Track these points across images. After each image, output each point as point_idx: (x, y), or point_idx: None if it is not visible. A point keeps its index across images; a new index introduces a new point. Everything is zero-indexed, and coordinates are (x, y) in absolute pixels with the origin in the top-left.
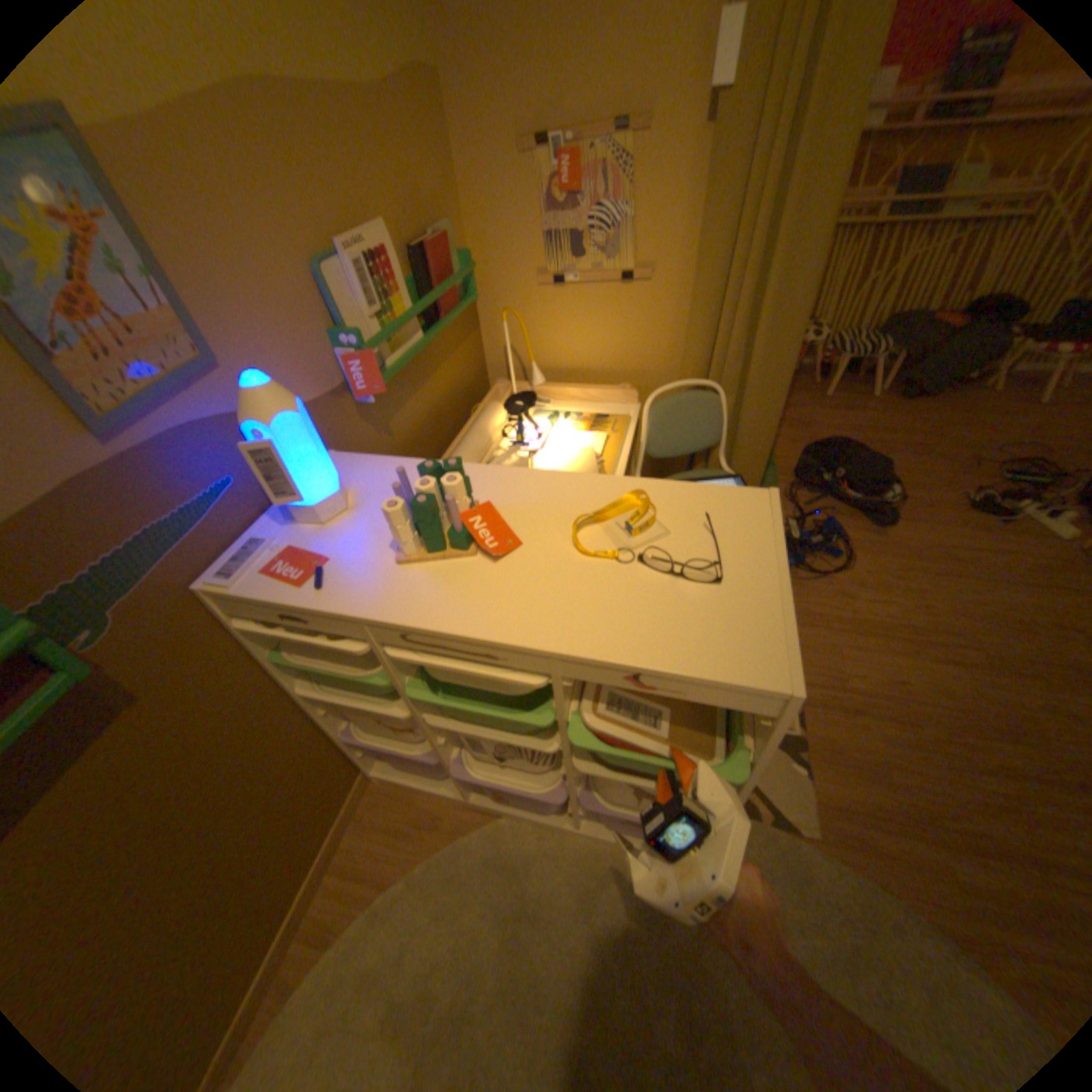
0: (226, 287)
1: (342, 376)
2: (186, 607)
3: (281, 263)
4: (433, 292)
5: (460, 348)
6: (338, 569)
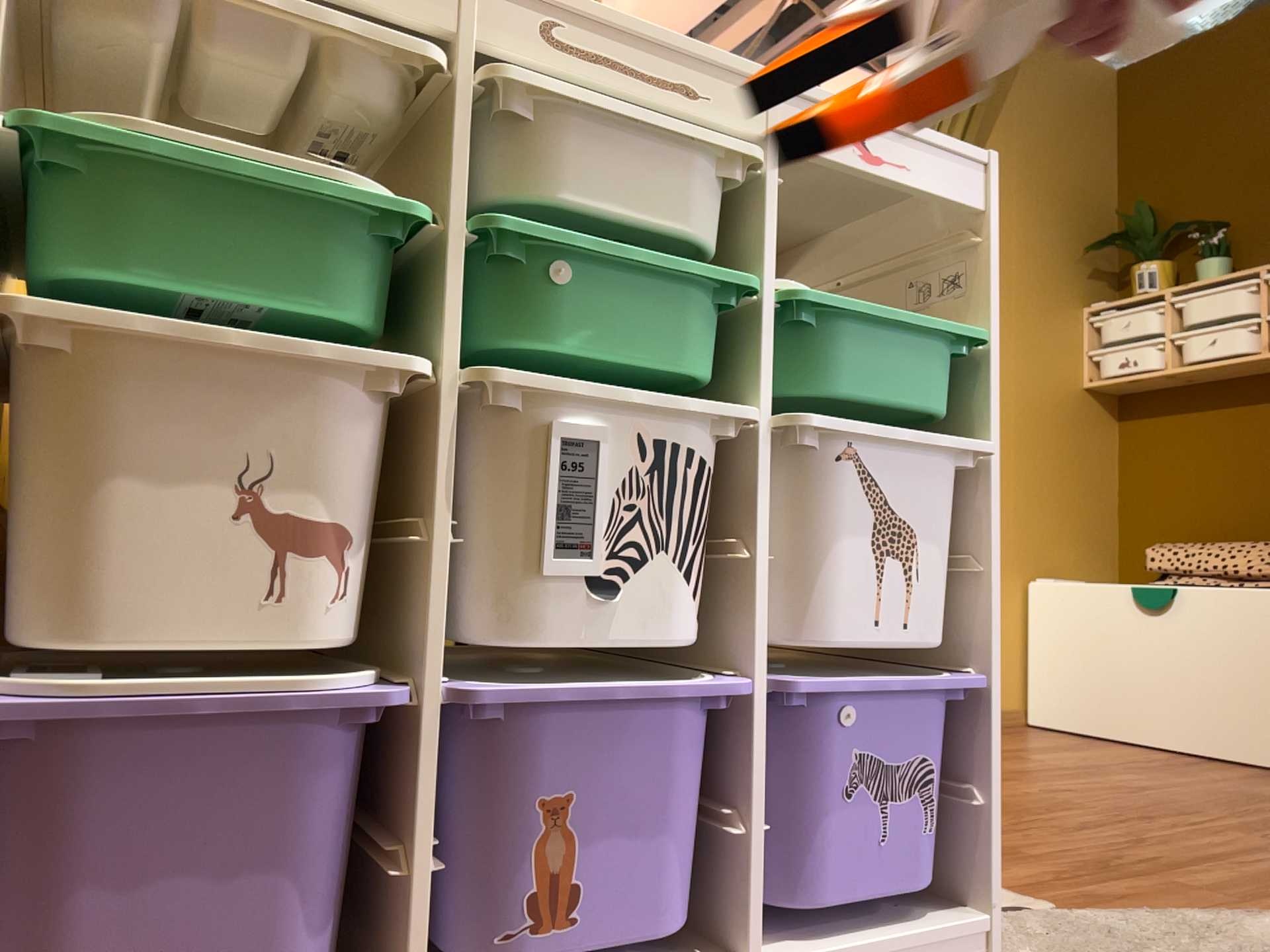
0: None
1: None
2: None
3: None
4: None
5: None
6: None
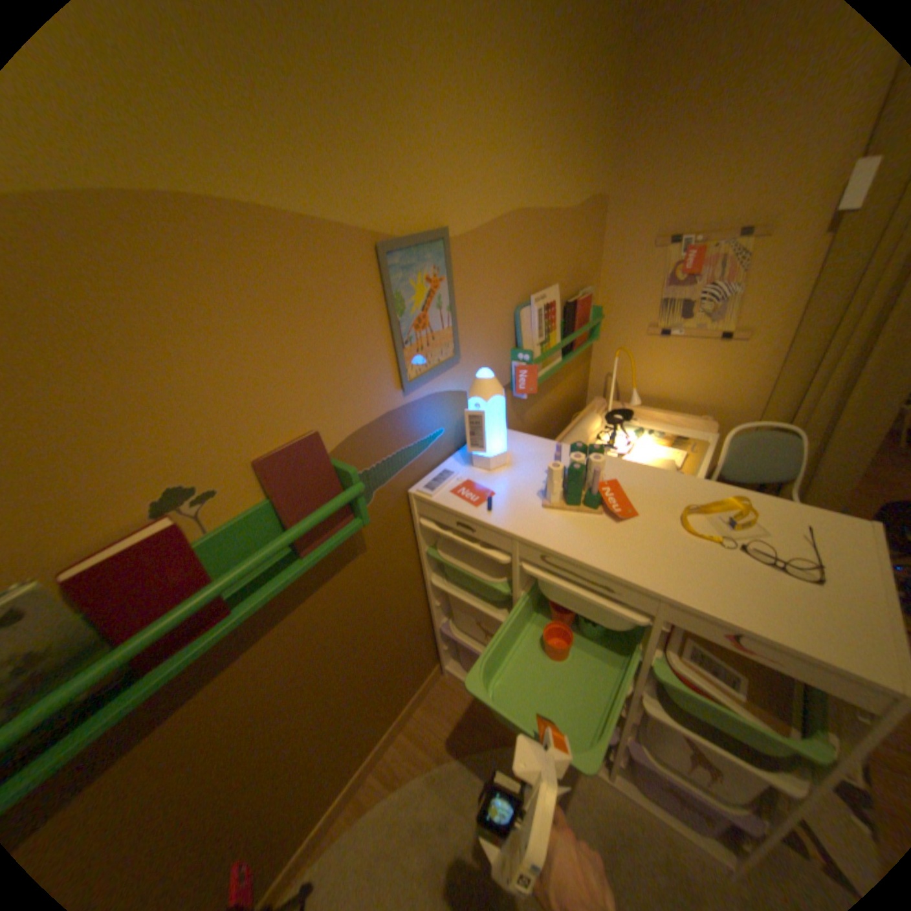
0: (476, 319)
1: (510, 378)
2: (402, 502)
3: (502, 308)
4: (574, 331)
5: (576, 370)
6: (501, 500)
